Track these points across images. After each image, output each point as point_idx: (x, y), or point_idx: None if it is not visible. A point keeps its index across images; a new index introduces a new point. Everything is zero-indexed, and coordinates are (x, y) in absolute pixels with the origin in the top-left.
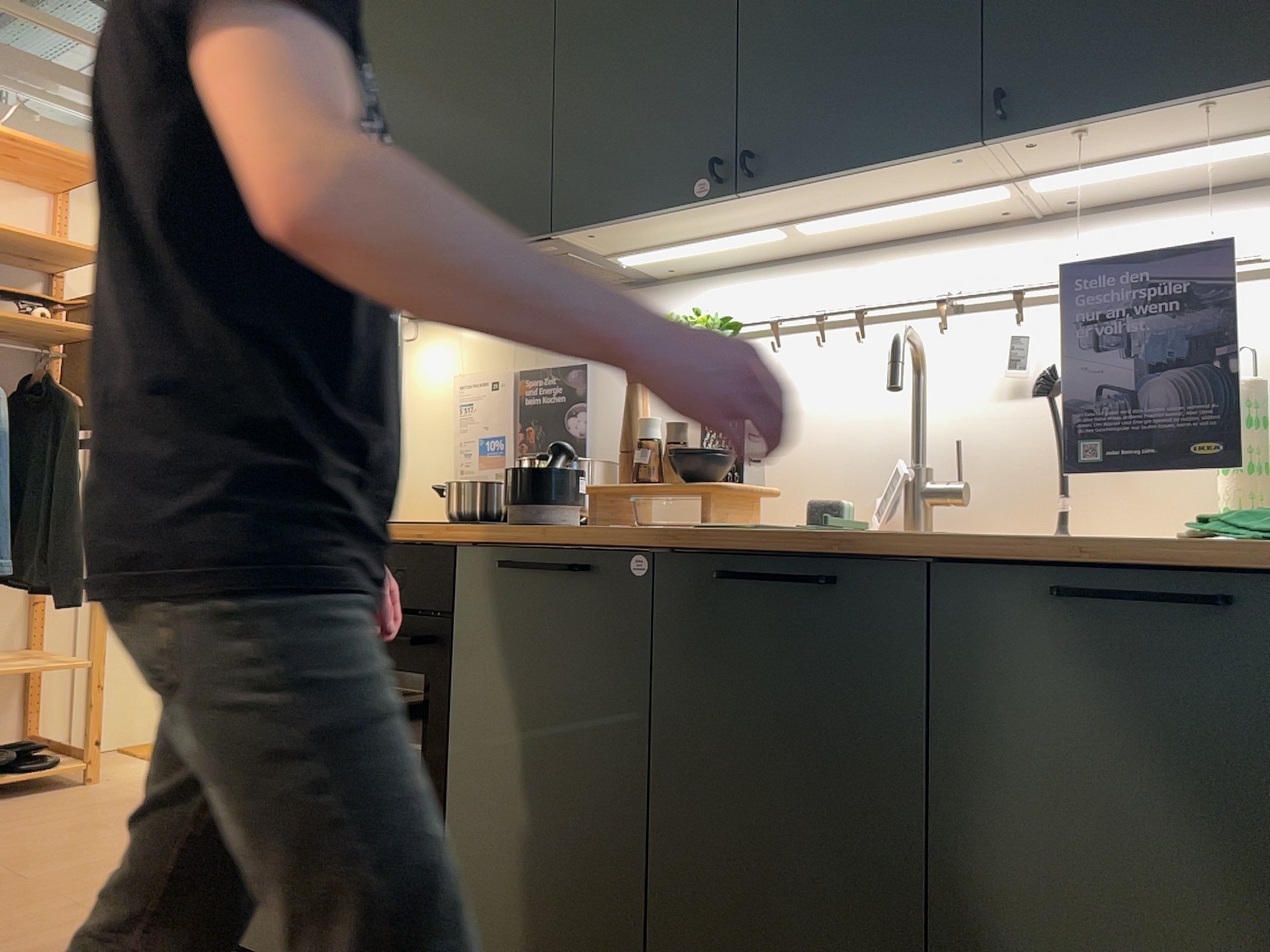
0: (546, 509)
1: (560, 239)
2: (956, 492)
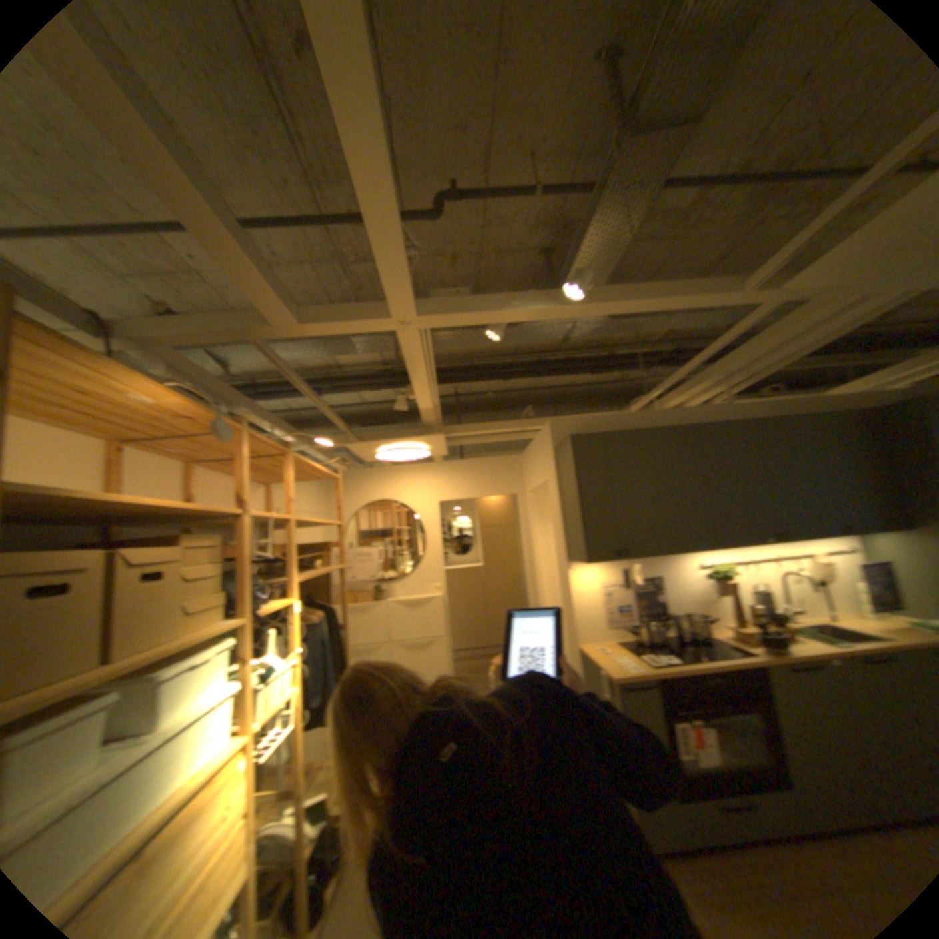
0: (787, 648)
1: (710, 550)
2: (803, 612)
